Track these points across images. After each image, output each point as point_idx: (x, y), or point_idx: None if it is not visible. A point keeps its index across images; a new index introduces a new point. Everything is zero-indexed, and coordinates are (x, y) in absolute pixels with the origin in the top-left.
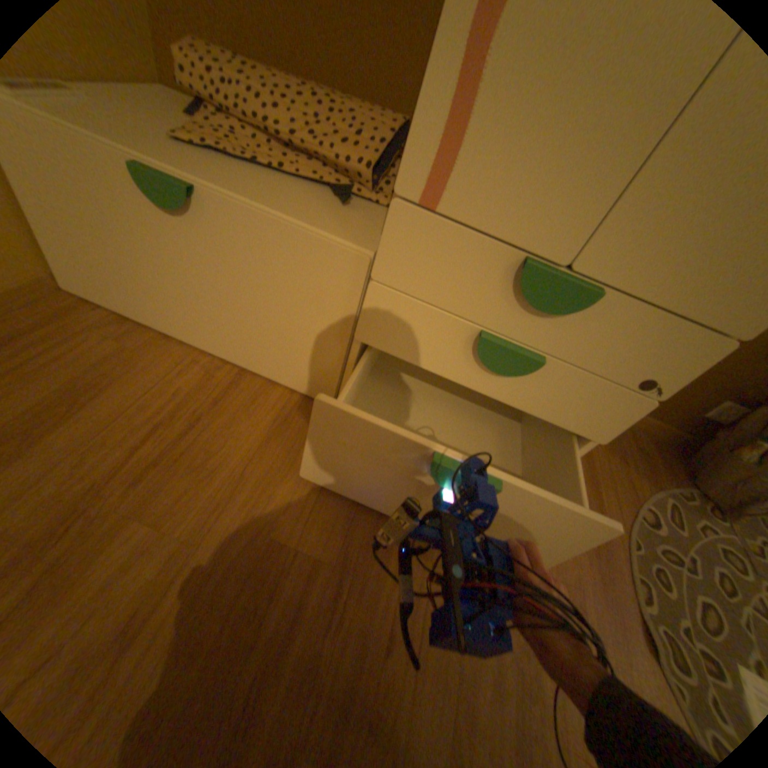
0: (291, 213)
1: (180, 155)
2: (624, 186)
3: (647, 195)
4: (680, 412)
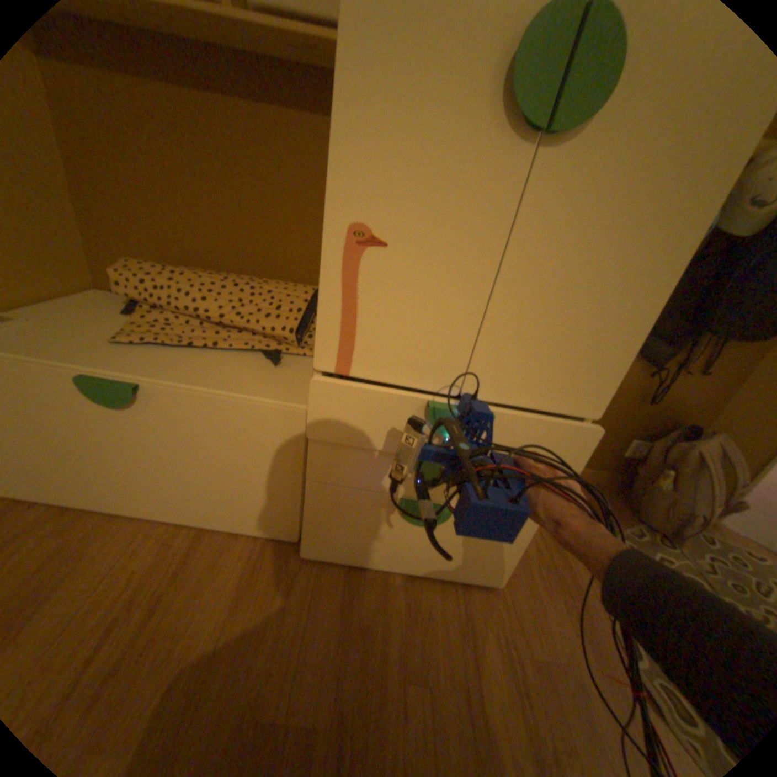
0: (231, 388)
1: (123, 358)
2: (474, 342)
3: (491, 345)
4: (605, 458)
